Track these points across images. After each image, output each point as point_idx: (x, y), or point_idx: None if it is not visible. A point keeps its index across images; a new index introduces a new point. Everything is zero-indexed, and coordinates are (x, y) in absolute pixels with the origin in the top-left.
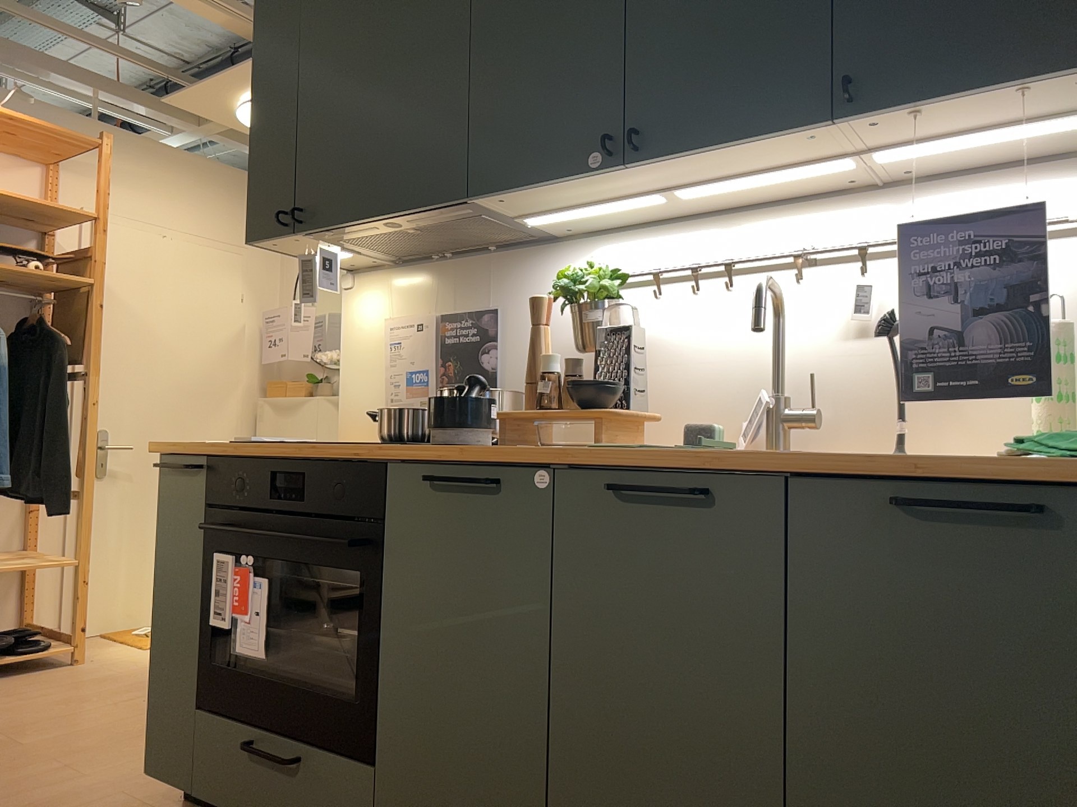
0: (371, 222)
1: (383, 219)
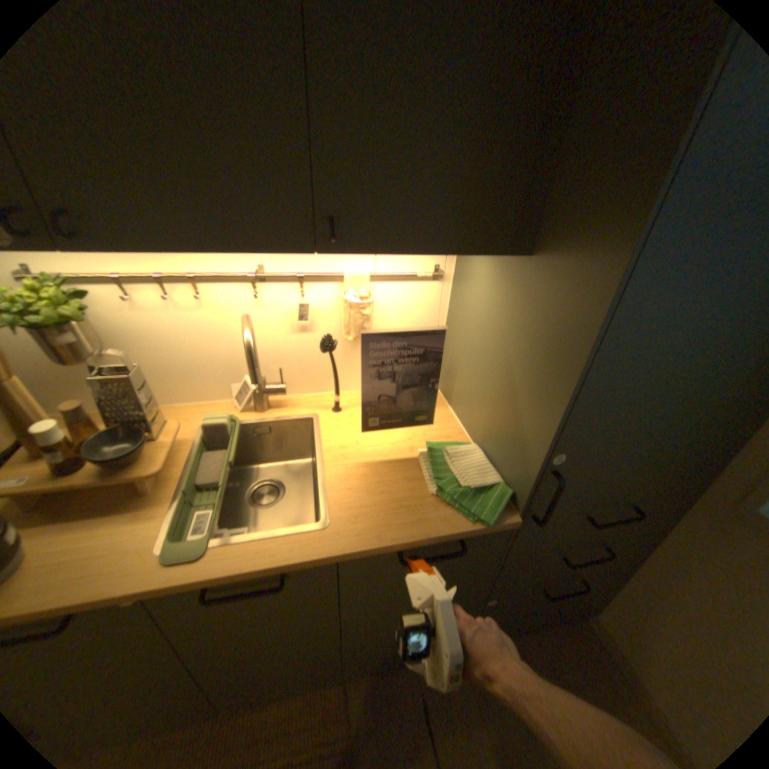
0: None
1: None
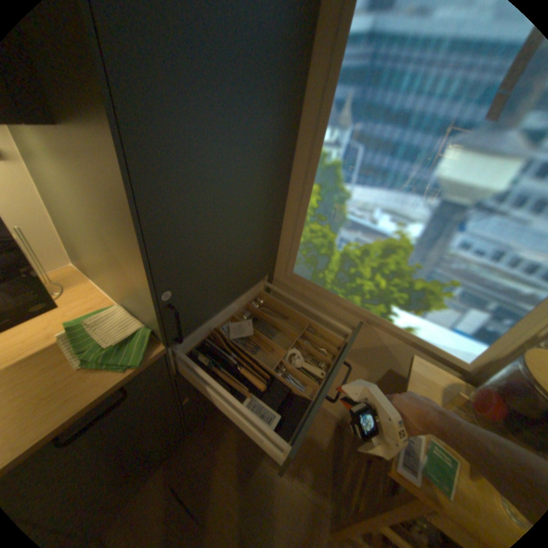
0: None
1: None
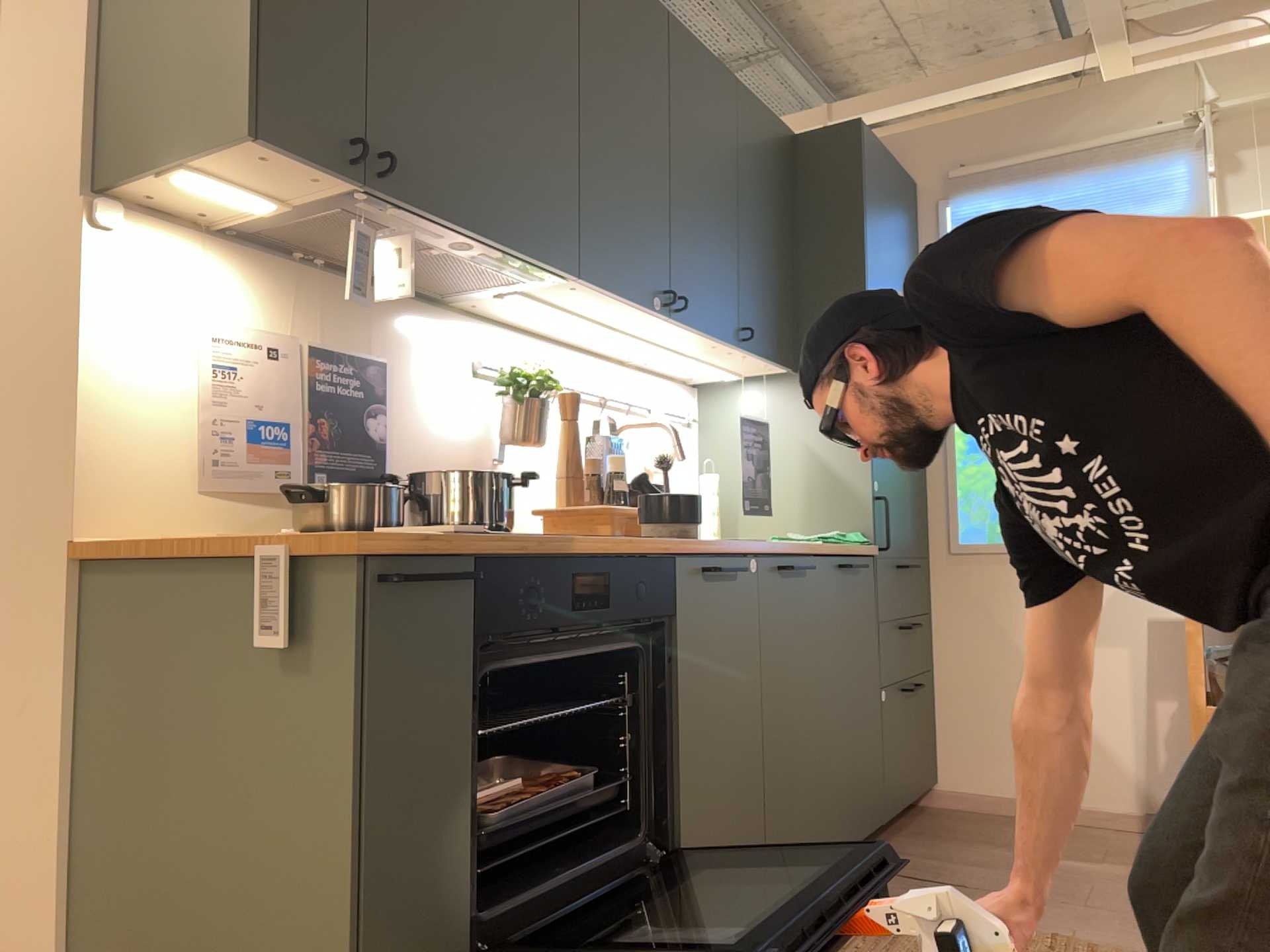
0: (464, 234)
1: (483, 241)
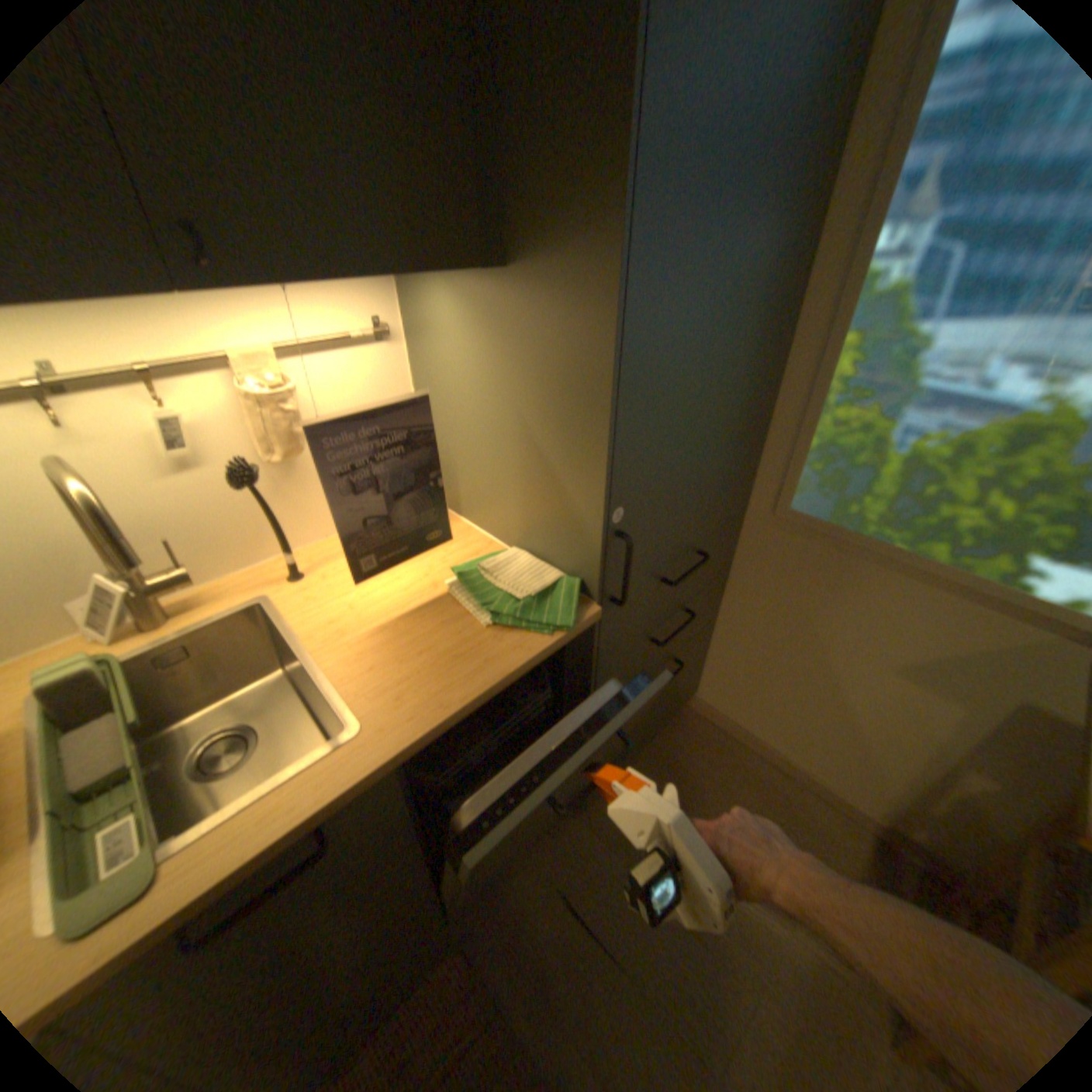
0: None
1: None
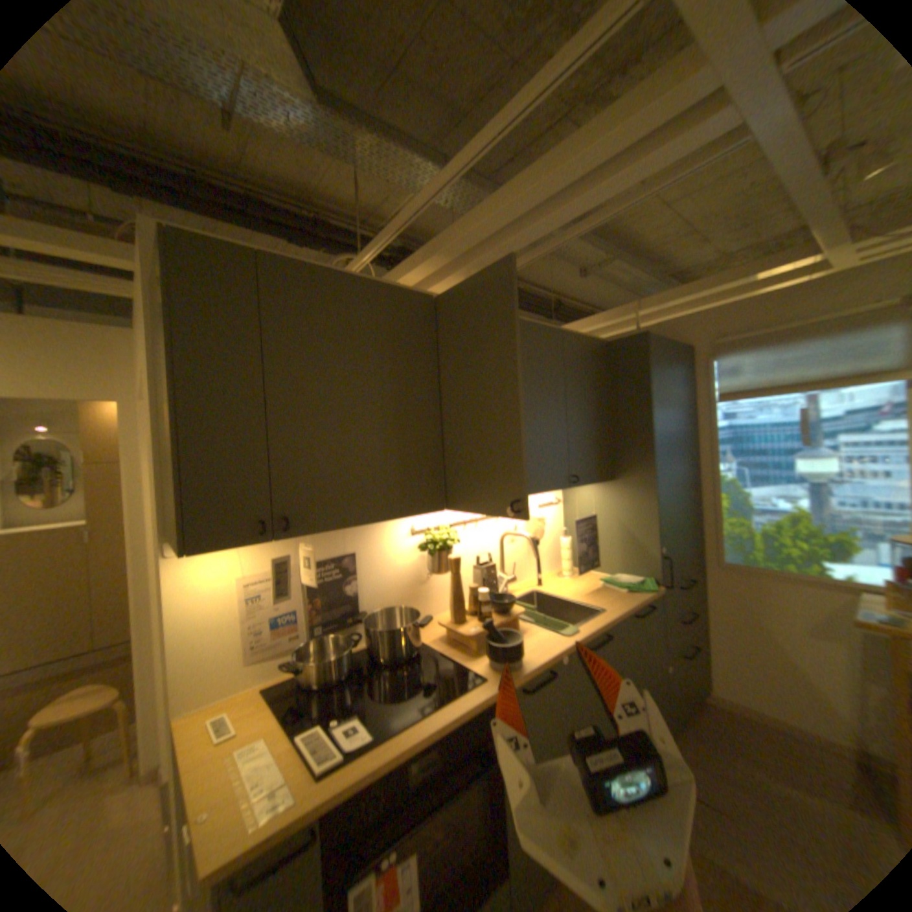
0: (358, 524)
1: (372, 522)
